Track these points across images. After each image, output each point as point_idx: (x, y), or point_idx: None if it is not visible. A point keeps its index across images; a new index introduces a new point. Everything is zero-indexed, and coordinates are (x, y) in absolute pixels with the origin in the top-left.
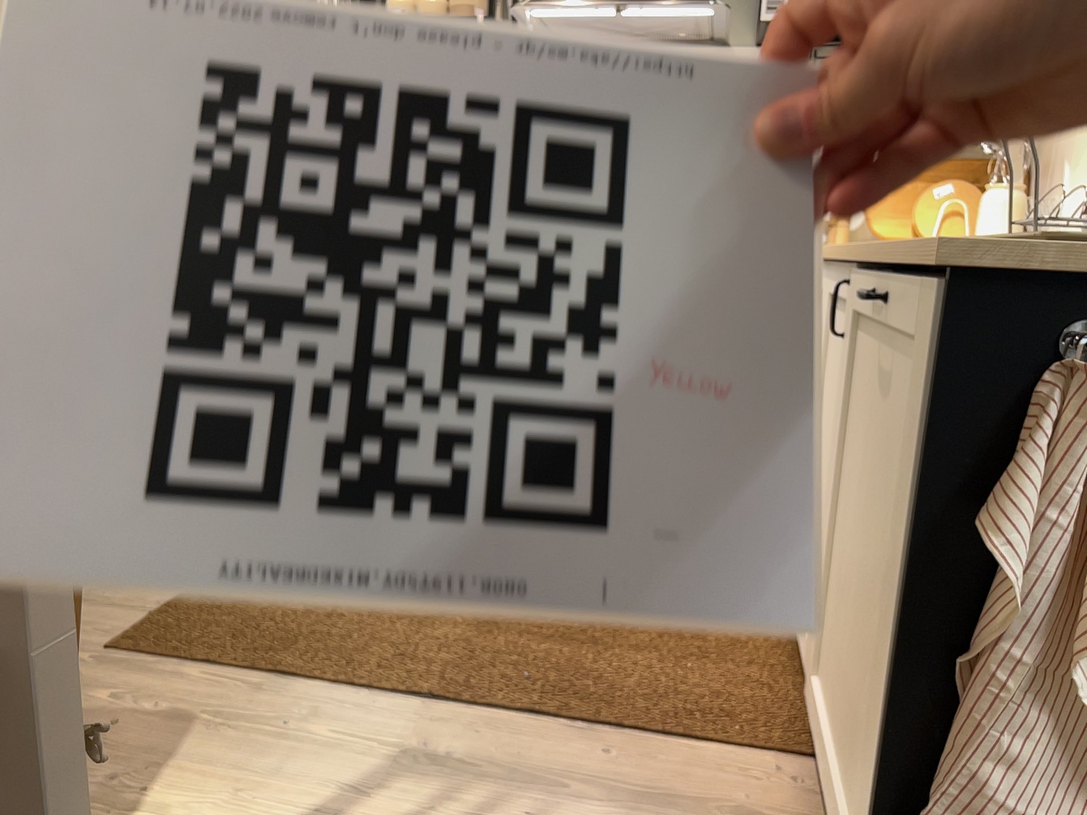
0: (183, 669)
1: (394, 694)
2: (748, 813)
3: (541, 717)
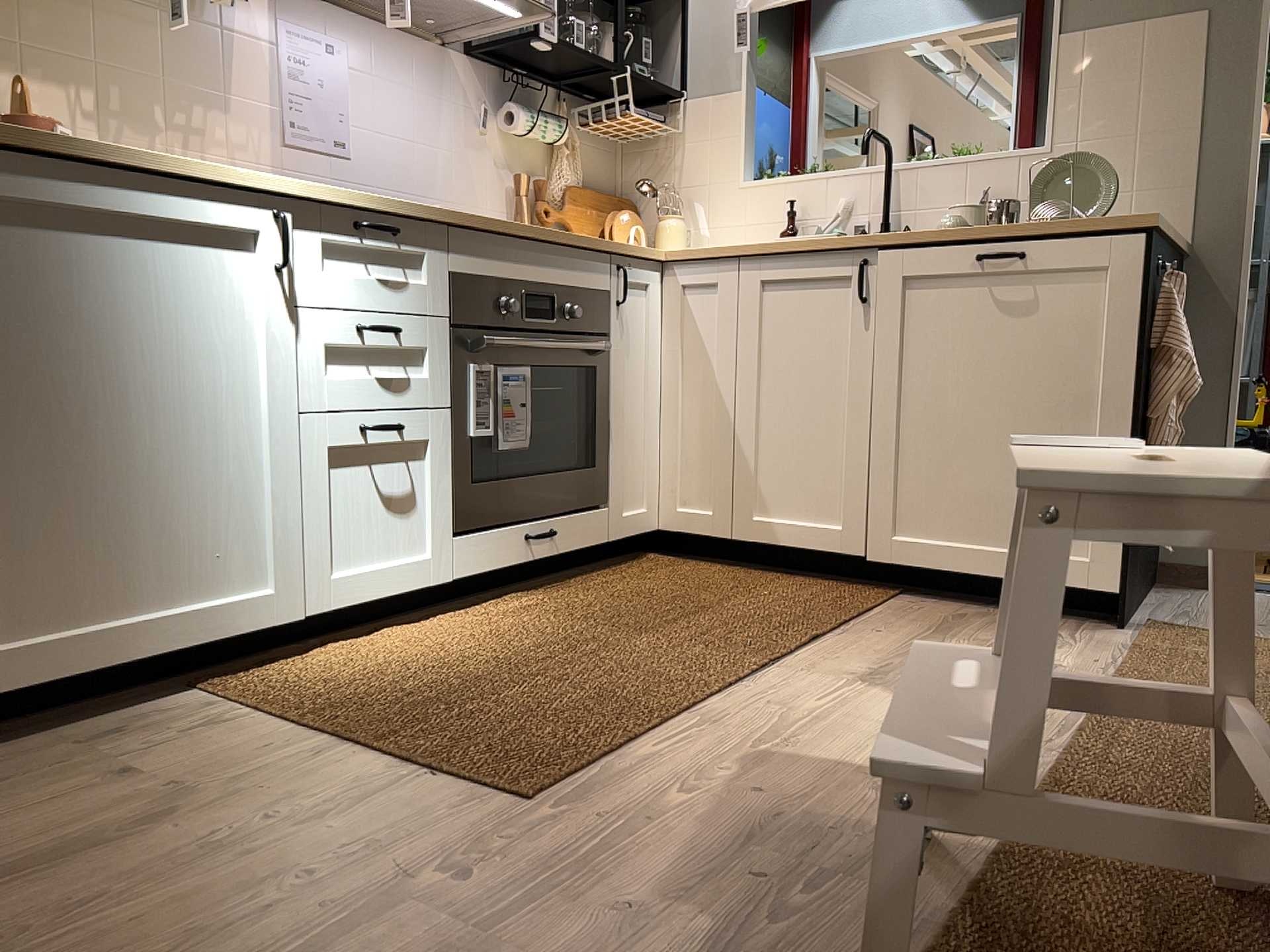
0: (626, 748)
1: (749, 669)
2: (946, 612)
3: (816, 633)
